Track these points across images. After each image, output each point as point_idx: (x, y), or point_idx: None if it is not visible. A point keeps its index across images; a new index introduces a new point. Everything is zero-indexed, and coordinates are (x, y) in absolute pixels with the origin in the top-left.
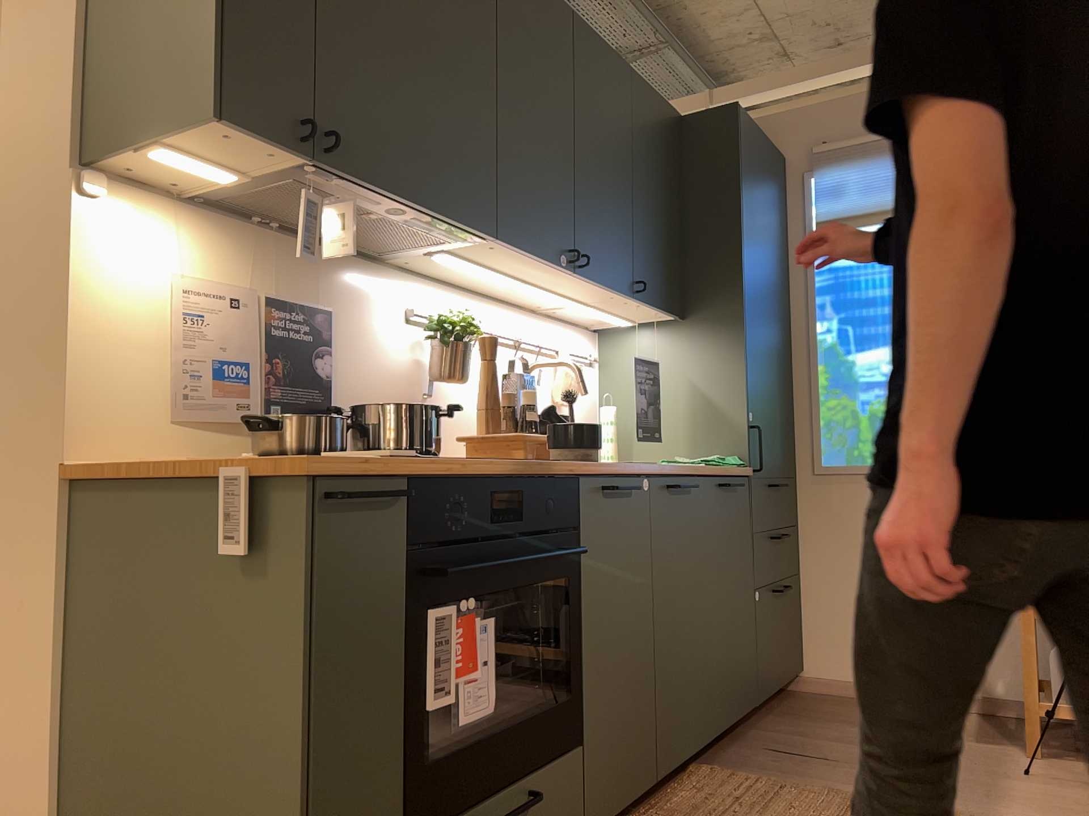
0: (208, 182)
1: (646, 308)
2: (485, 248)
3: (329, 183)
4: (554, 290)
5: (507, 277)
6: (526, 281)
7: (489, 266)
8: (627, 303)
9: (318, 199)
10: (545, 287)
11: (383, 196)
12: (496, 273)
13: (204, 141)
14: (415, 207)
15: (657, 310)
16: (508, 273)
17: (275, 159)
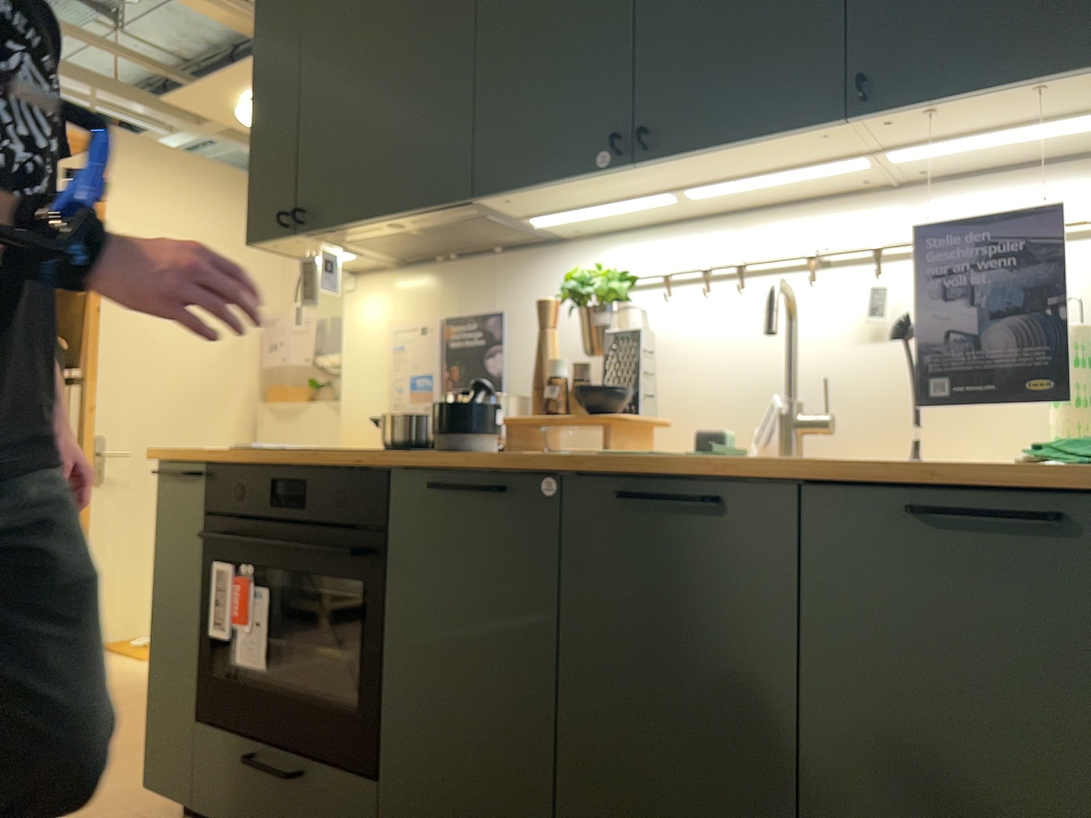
0: (363, 258)
1: (977, 103)
2: (516, 203)
3: (336, 237)
4: (743, 177)
5: (638, 201)
6: (674, 191)
7: (591, 205)
8: (899, 124)
9: (314, 258)
10: (720, 182)
11: (361, 226)
12: (622, 205)
13: (290, 251)
14: (386, 220)
15: (1017, 92)
16: (631, 198)
17: (306, 242)
